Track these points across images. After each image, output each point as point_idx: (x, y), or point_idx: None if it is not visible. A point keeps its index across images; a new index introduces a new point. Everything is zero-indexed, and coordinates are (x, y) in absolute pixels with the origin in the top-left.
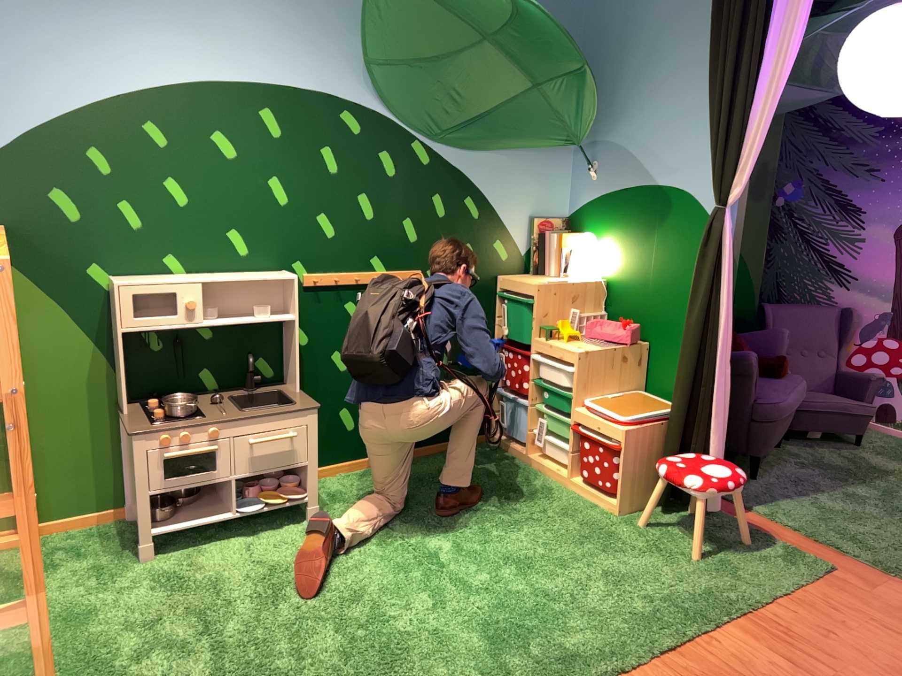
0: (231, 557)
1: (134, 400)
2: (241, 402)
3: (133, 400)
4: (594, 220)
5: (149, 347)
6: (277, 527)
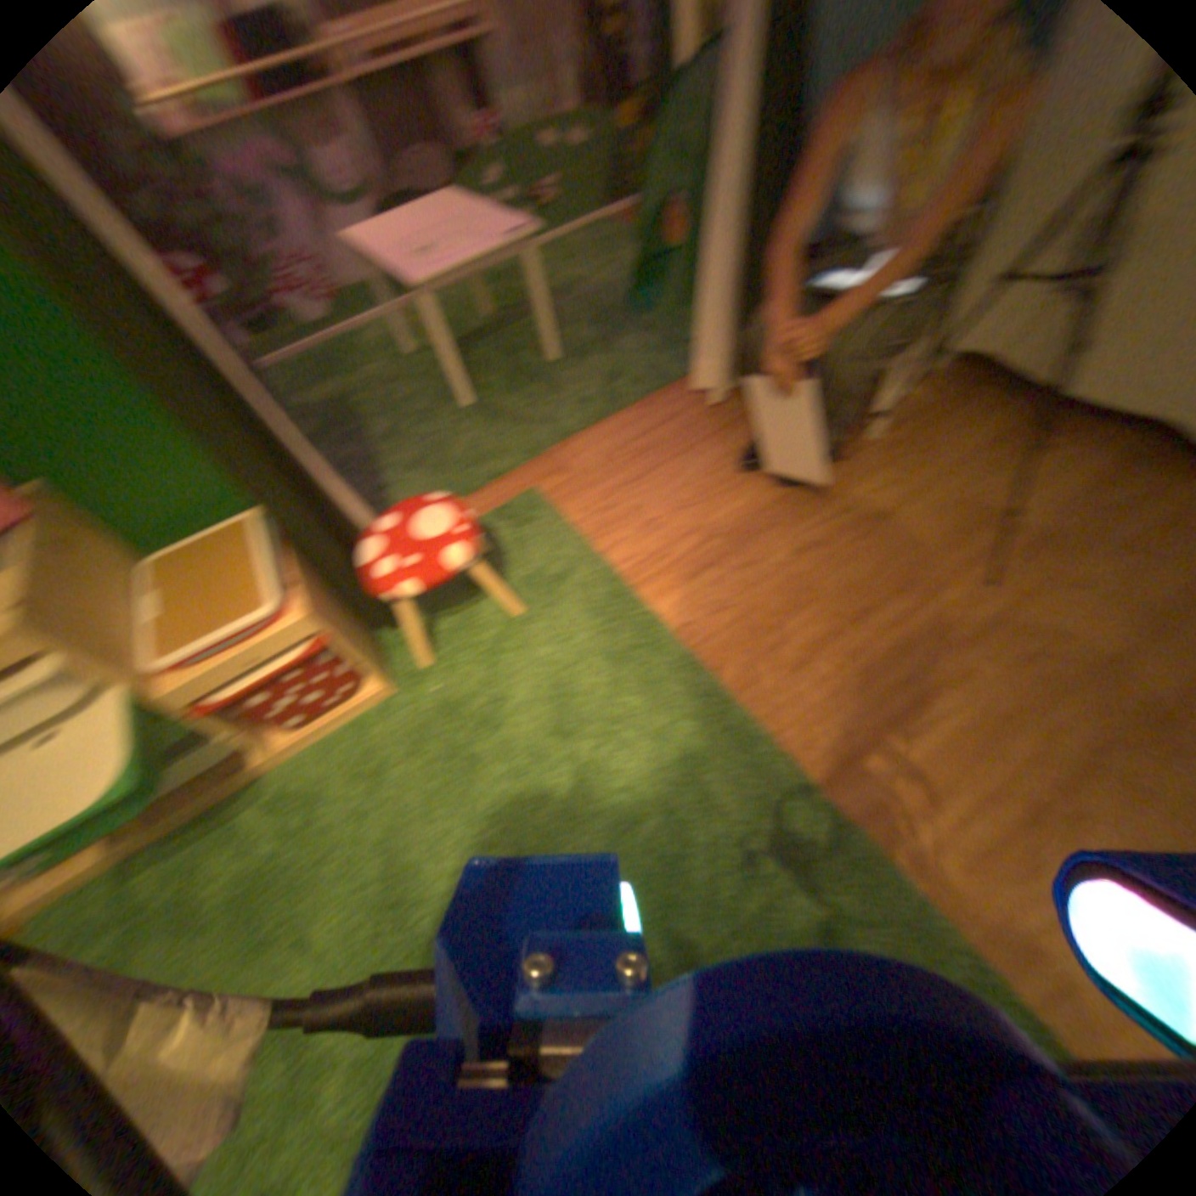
0: None
1: None
2: None
3: None
4: None
5: None
6: None
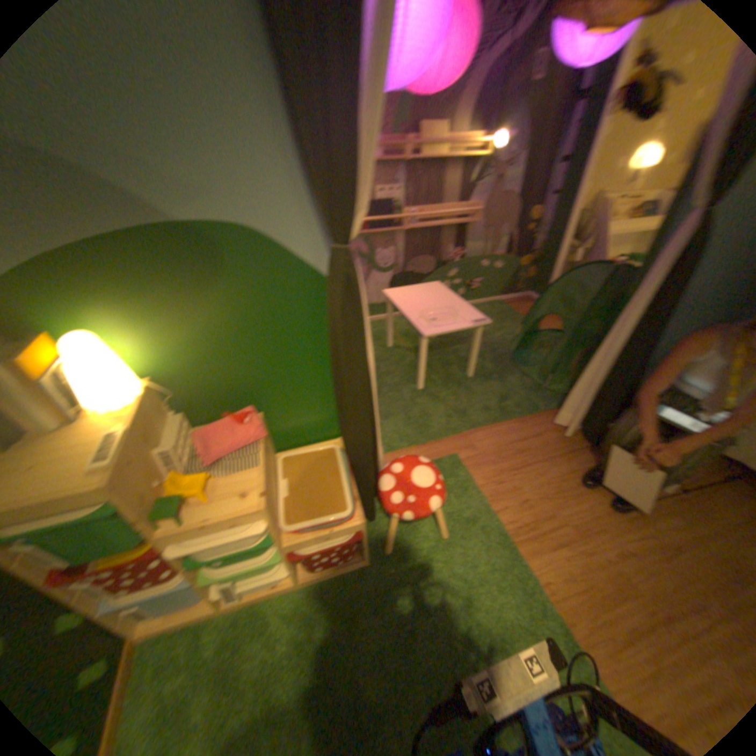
0: None
1: None
2: None
3: None
4: (63, 295)
5: None
6: None
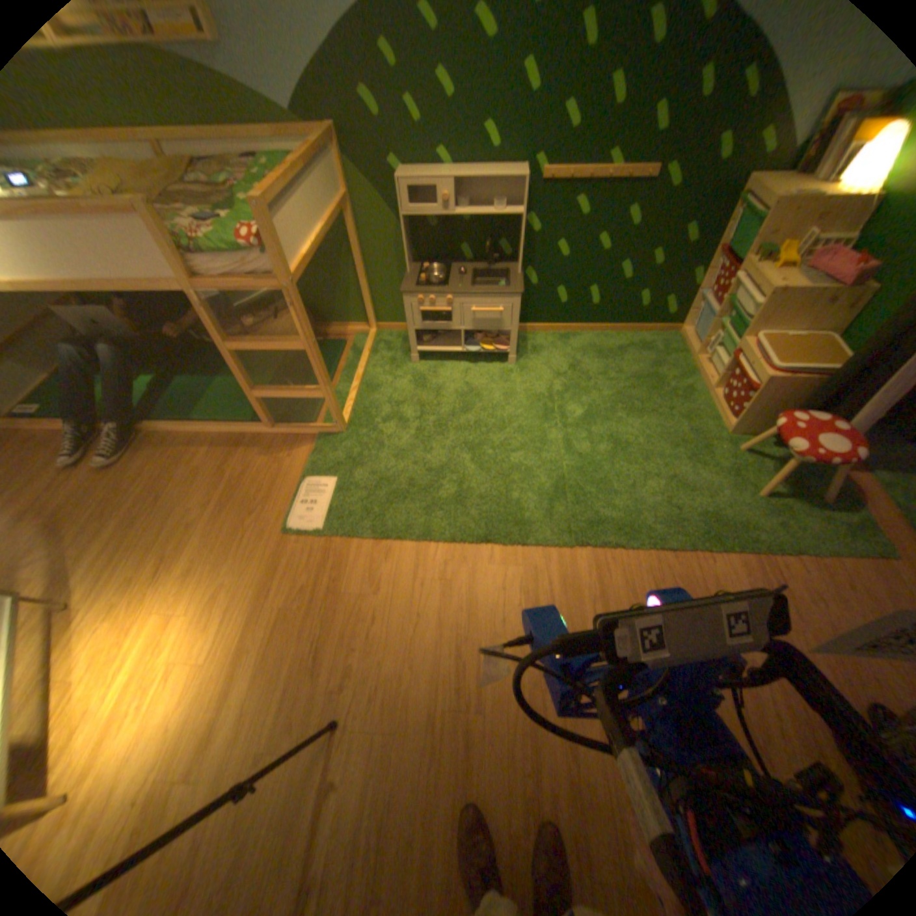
0: (450, 378)
1: (415, 262)
2: (477, 276)
3: (416, 261)
4: None
5: (424, 224)
6: (485, 365)
